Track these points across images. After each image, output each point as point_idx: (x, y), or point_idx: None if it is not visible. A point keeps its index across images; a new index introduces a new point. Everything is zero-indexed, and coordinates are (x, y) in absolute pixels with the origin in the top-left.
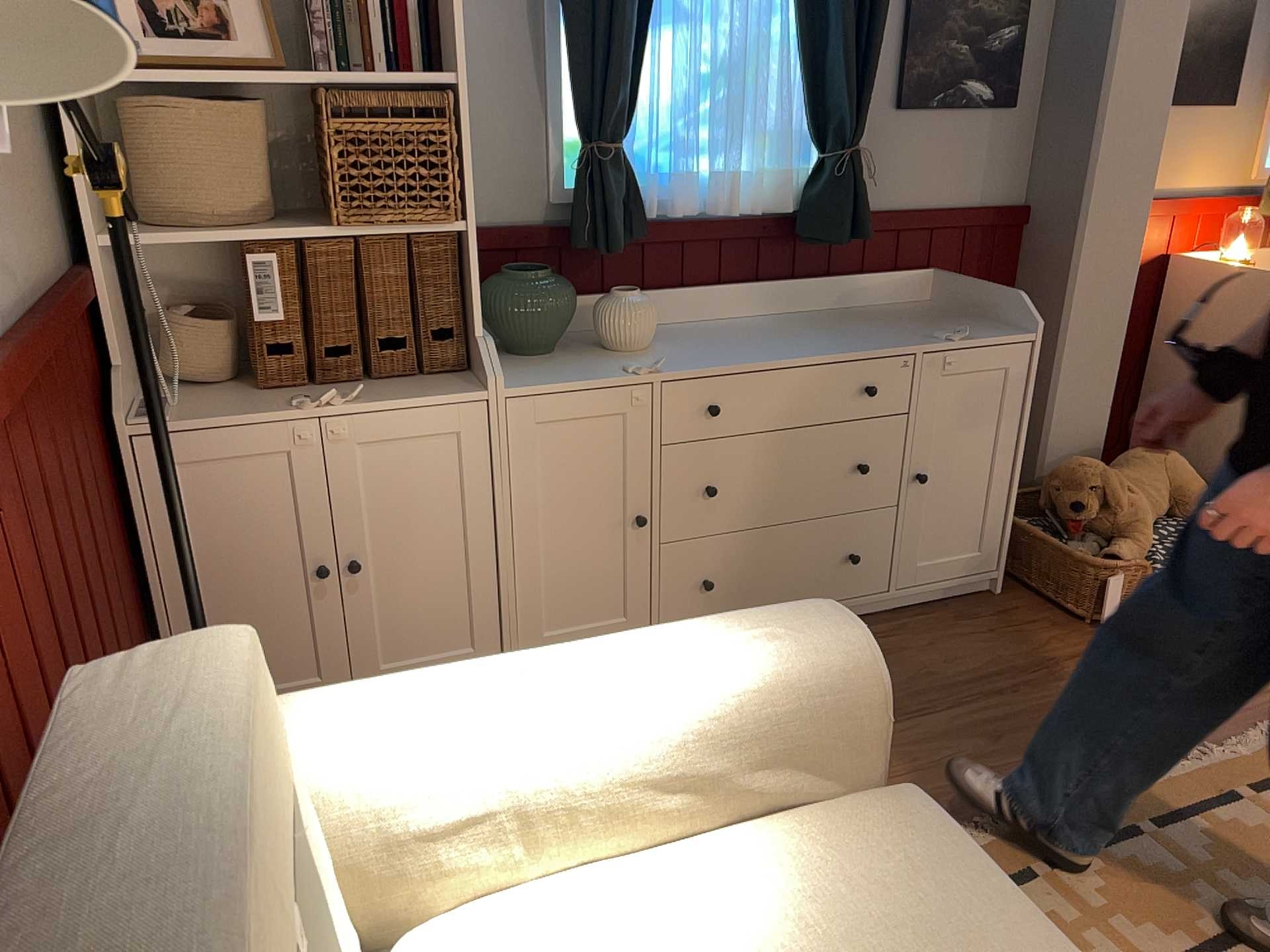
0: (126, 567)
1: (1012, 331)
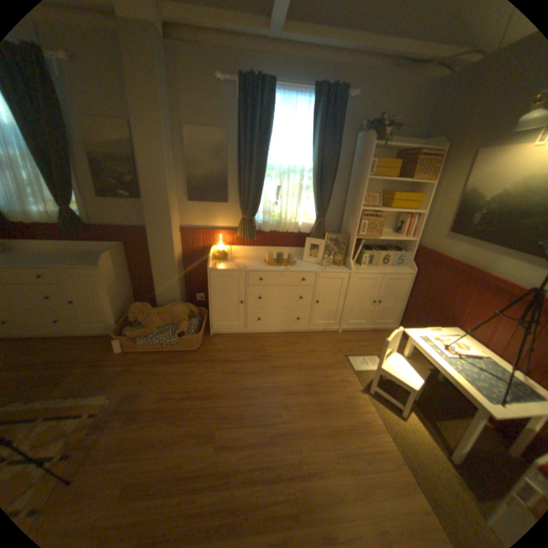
0: None
1: (96, 265)
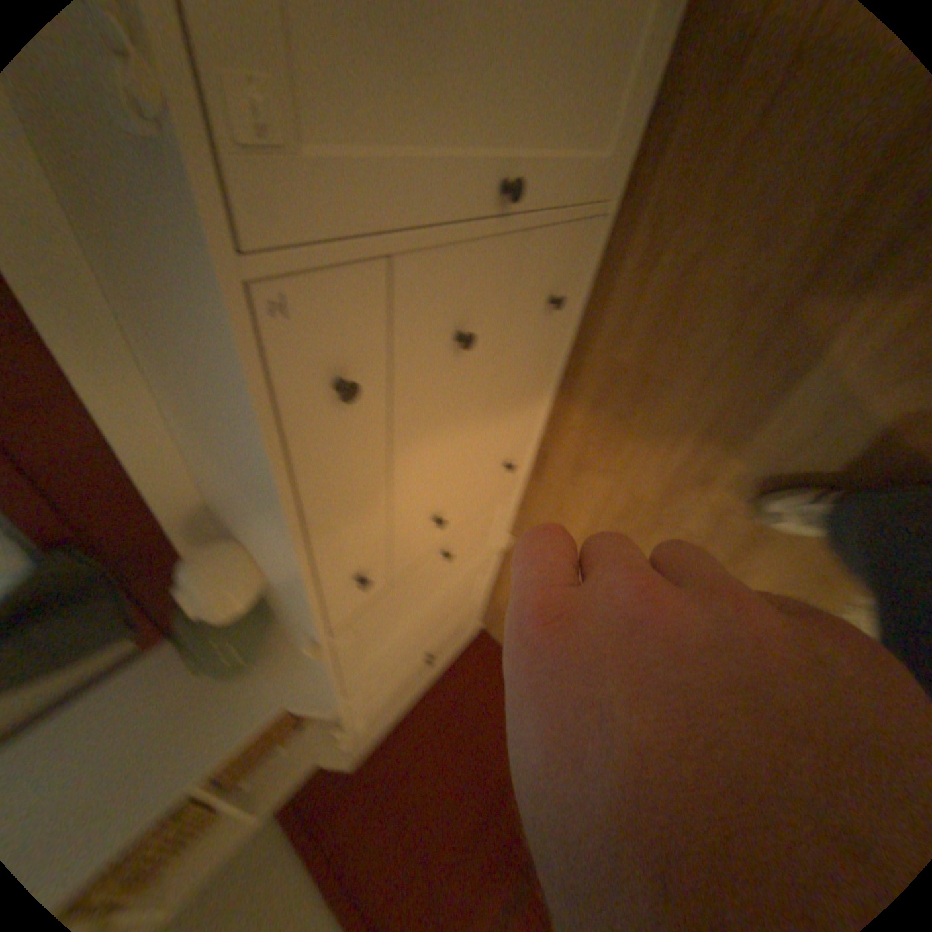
0: (409, 713)
1: None
